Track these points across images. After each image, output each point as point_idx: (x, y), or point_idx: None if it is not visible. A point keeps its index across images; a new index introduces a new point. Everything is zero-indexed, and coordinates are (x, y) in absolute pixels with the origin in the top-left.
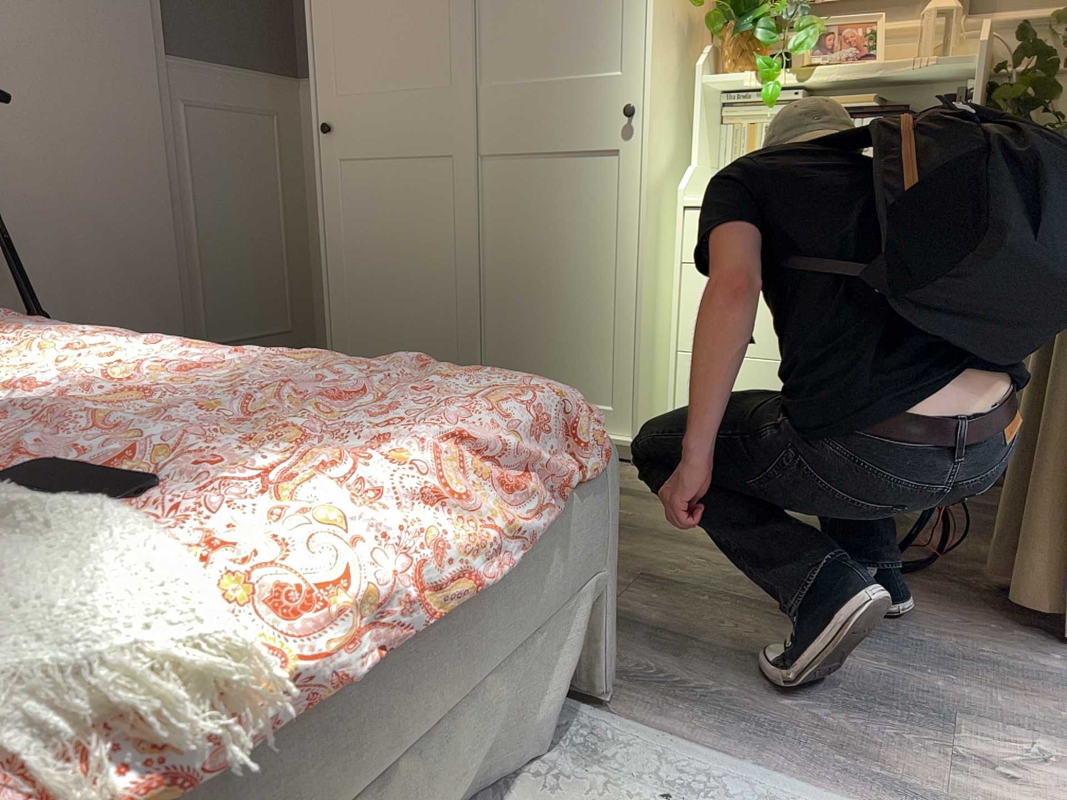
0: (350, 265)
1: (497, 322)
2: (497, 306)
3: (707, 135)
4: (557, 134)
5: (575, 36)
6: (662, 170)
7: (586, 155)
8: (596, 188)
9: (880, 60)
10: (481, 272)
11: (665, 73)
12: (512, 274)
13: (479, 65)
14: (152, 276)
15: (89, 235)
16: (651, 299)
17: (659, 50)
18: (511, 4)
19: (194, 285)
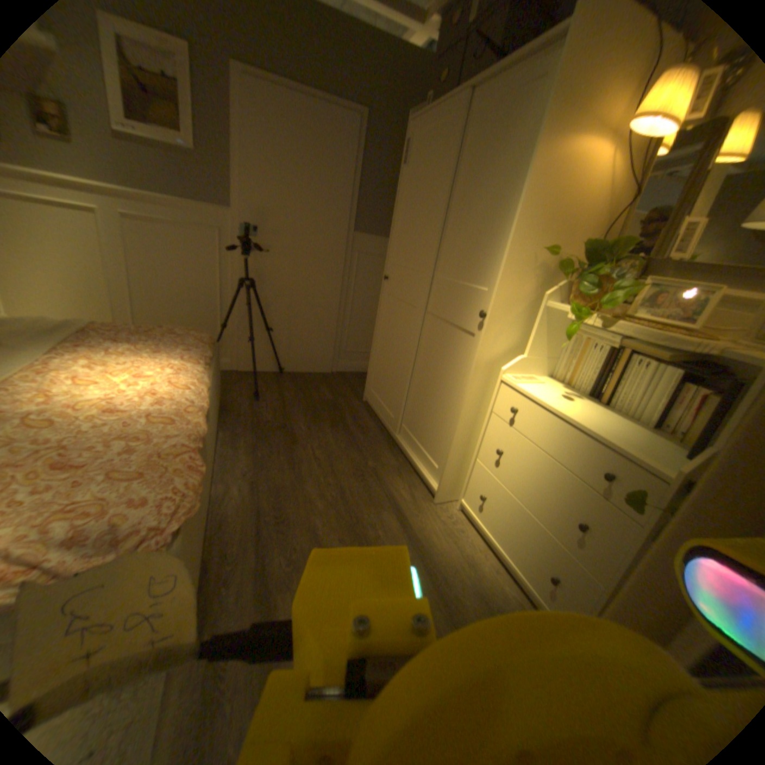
0: (379, 341)
1: (413, 395)
2: (415, 387)
3: (548, 337)
4: (454, 312)
5: (476, 259)
6: (499, 352)
7: (462, 329)
8: (461, 350)
9: (699, 324)
10: (413, 368)
11: (518, 294)
12: (422, 375)
13: (436, 262)
14: (322, 320)
15: (299, 300)
16: (468, 423)
17: (512, 280)
18: (456, 233)
19: (342, 326)
